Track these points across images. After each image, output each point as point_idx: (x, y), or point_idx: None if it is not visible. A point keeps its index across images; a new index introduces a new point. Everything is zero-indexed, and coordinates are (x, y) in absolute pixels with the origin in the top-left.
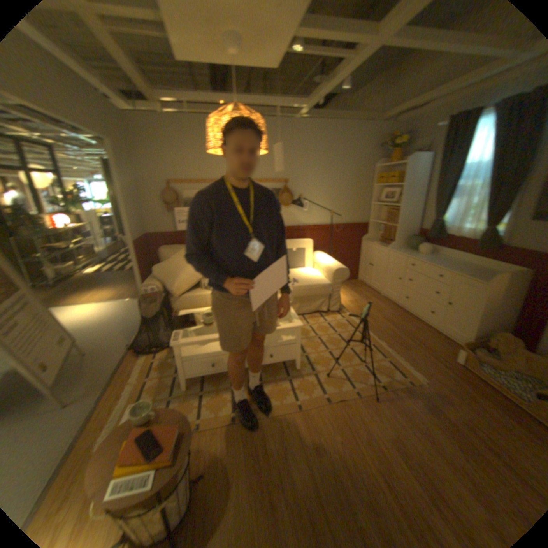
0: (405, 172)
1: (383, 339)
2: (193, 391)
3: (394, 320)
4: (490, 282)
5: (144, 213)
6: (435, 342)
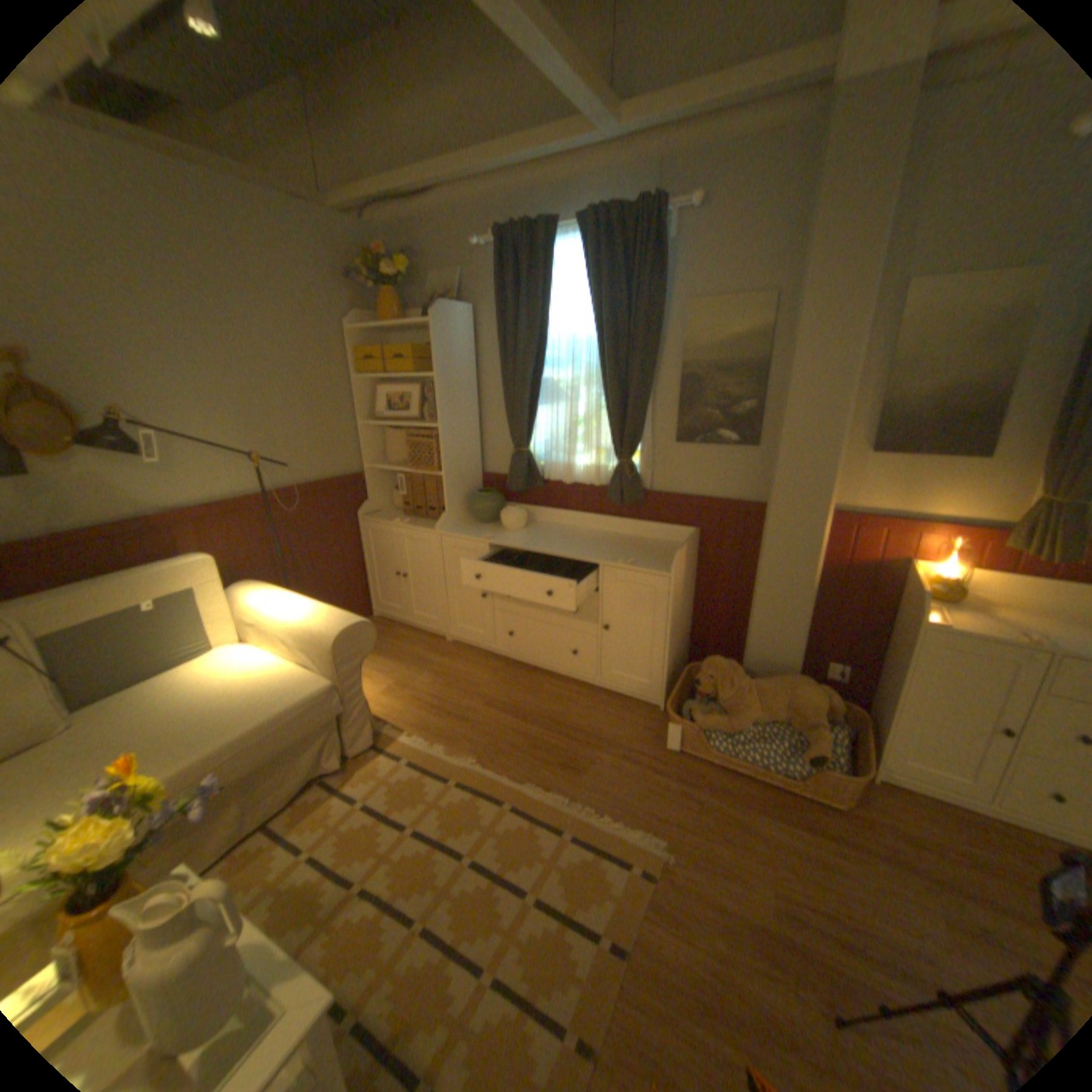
0: (426, 346)
1: (519, 772)
2: None
3: (508, 698)
4: (666, 568)
5: None
6: (605, 715)
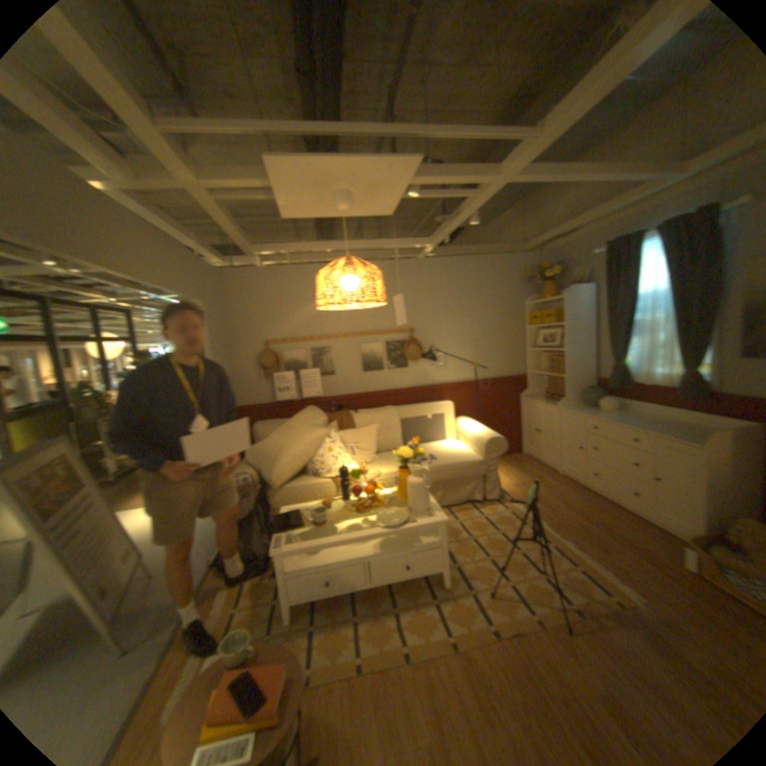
0: (563, 309)
1: (568, 538)
2: (299, 627)
3: (582, 509)
4: (705, 444)
5: (236, 383)
6: (648, 539)
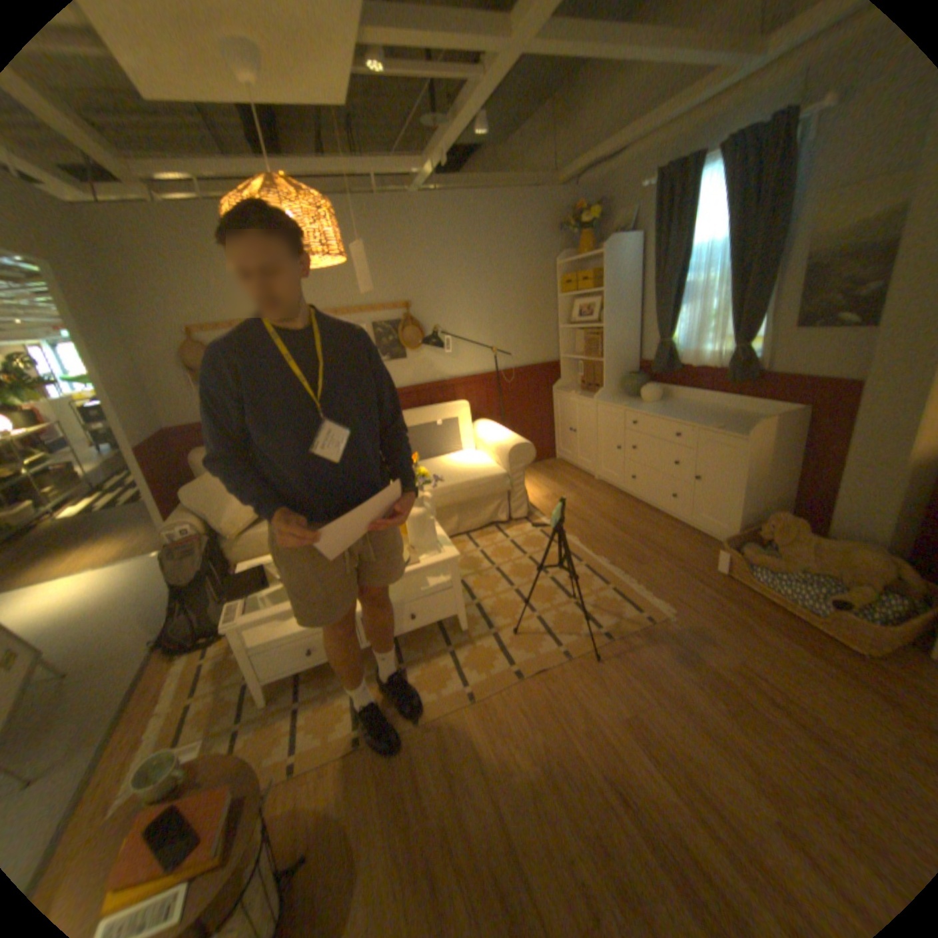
0: (603, 270)
1: (601, 553)
2: (278, 706)
3: (617, 518)
4: (749, 434)
5: (150, 394)
6: (683, 543)
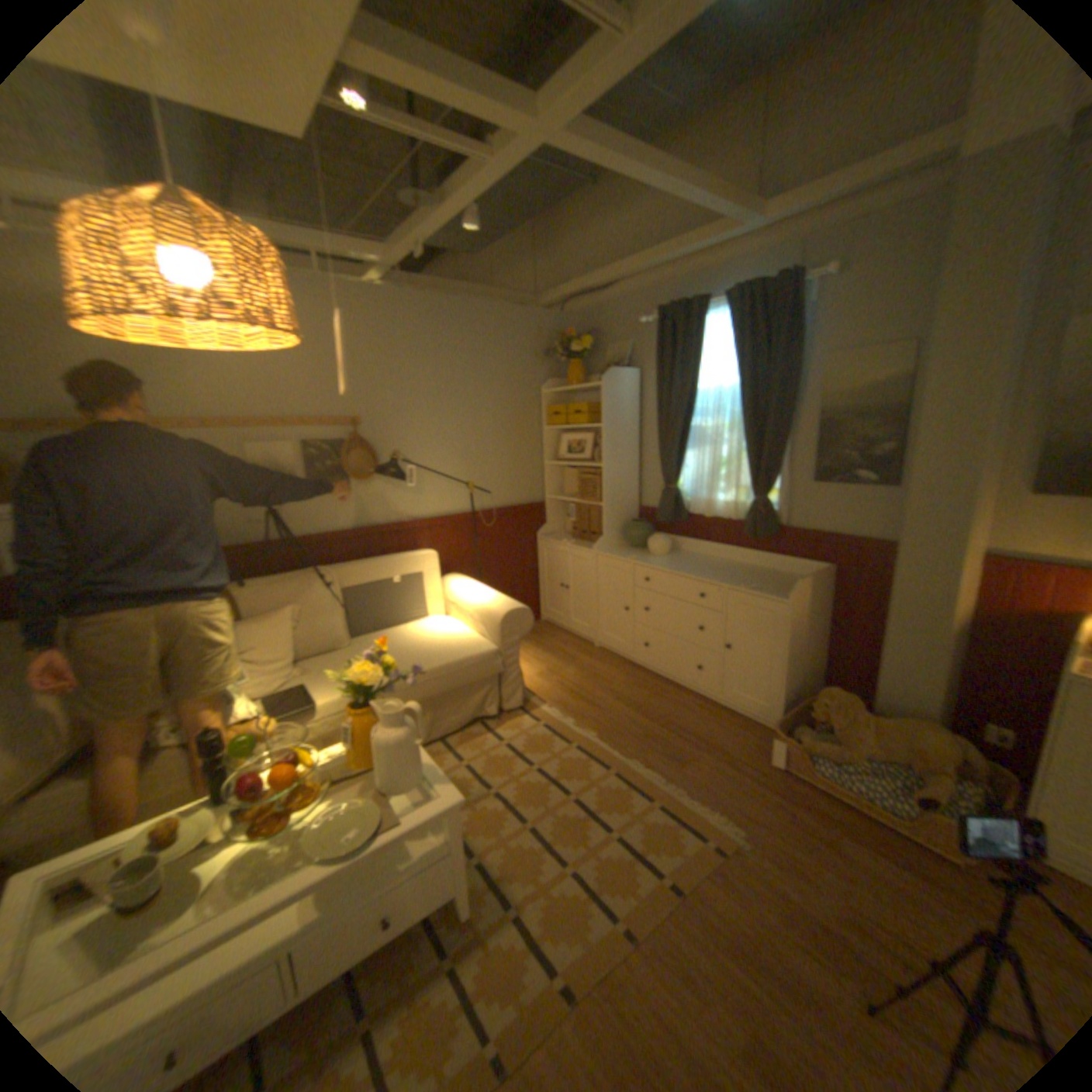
0: (599, 404)
1: (630, 751)
2: None
3: (636, 698)
4: (787, 596)
5: None
6: (720, 728)
